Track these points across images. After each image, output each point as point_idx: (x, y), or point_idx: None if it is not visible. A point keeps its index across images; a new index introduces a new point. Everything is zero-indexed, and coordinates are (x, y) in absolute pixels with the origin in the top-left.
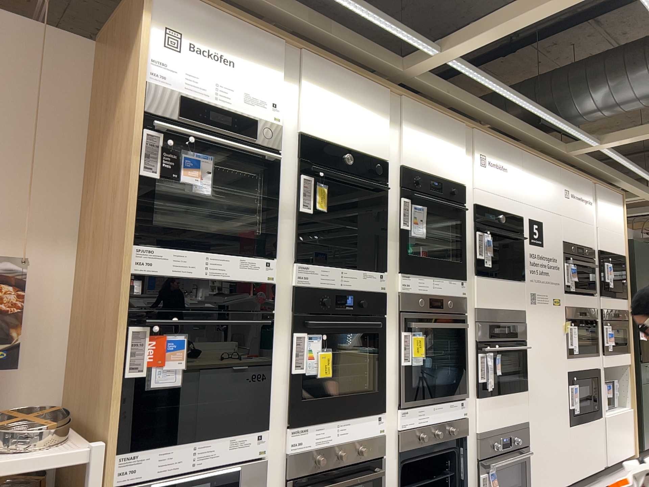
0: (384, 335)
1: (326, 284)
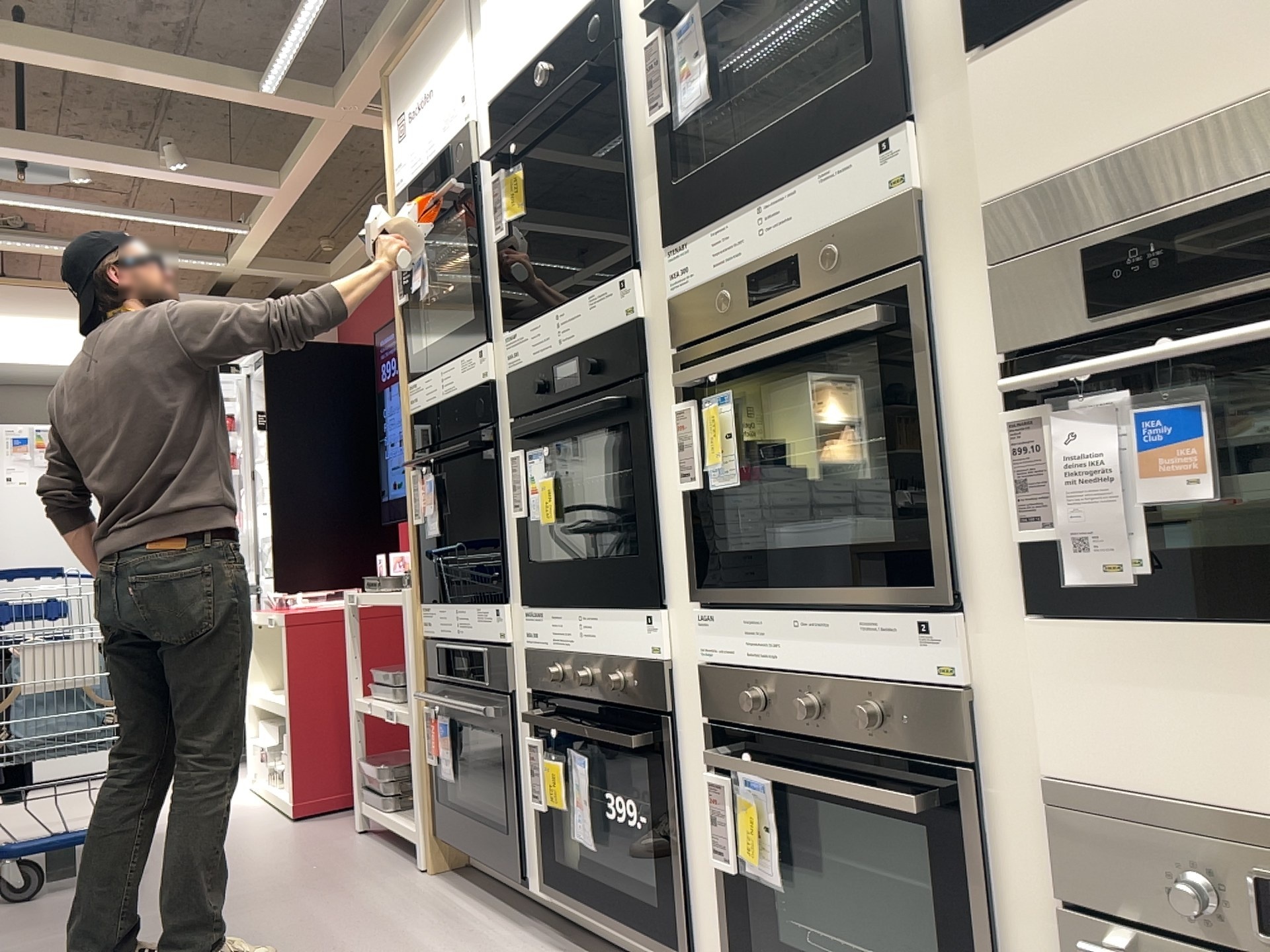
0: (658, 430)
1: (539, 352)
